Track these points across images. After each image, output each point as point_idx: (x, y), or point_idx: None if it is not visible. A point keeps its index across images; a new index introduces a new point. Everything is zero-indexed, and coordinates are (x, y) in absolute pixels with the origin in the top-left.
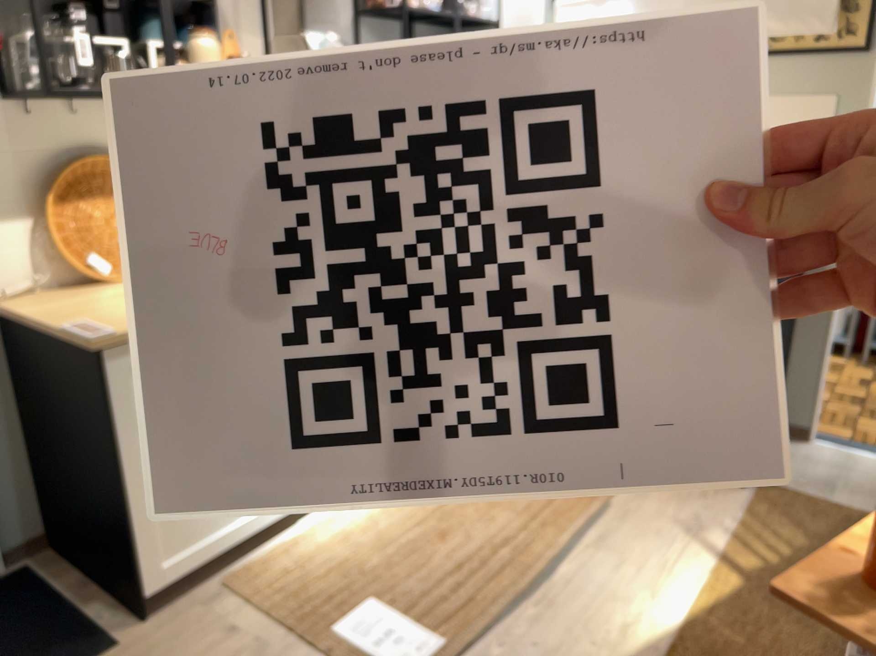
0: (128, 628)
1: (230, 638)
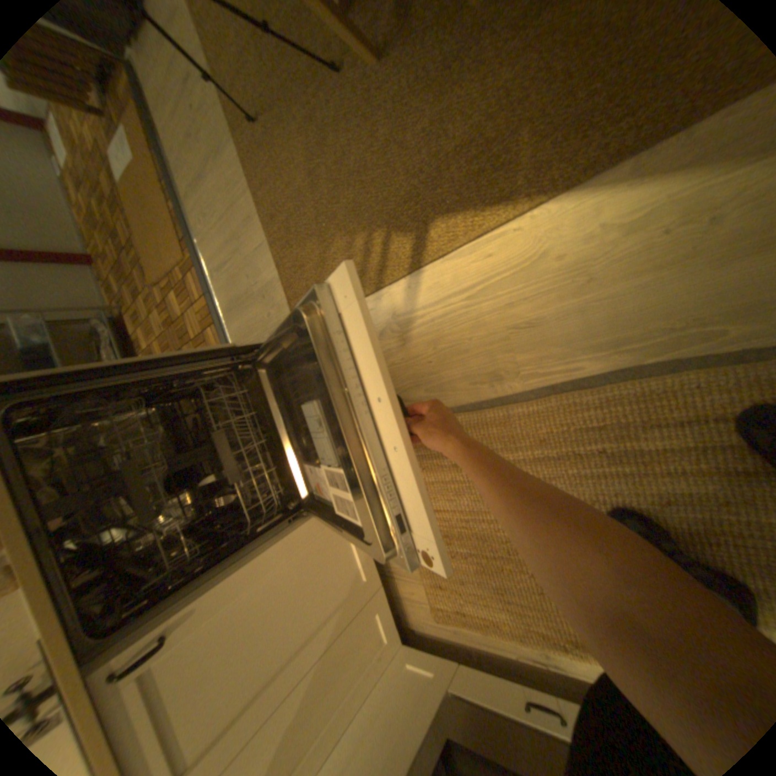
0: None
1: None
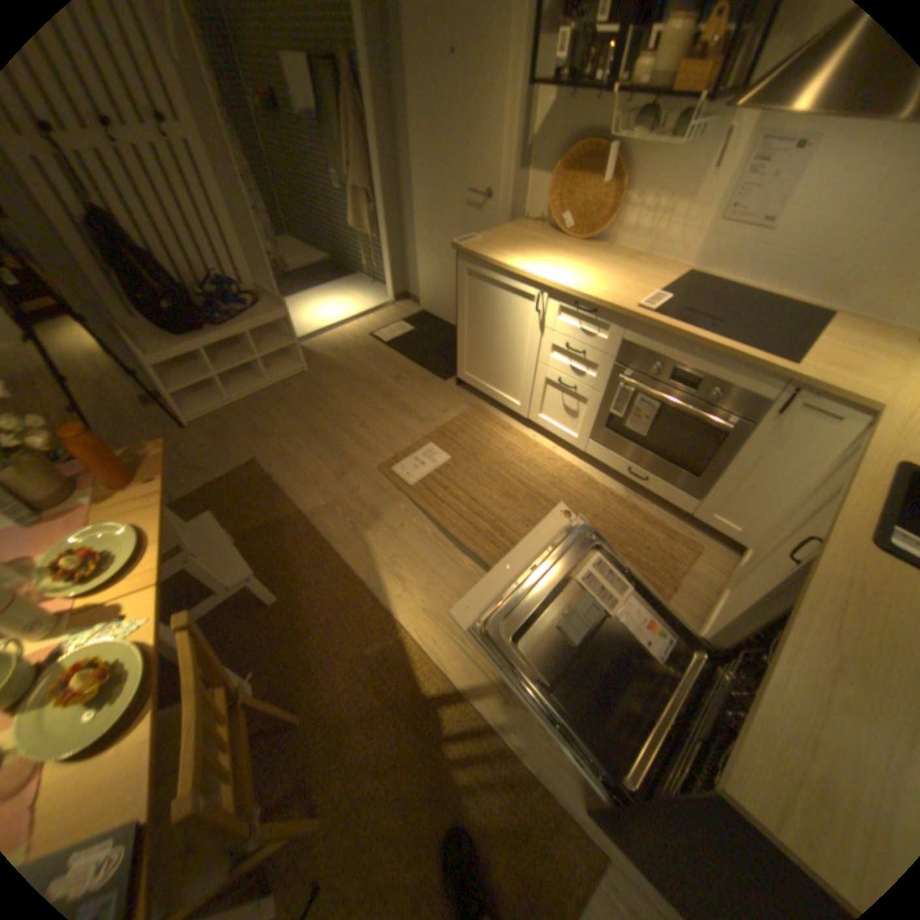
0: (455, 382)
1: (441, 411)
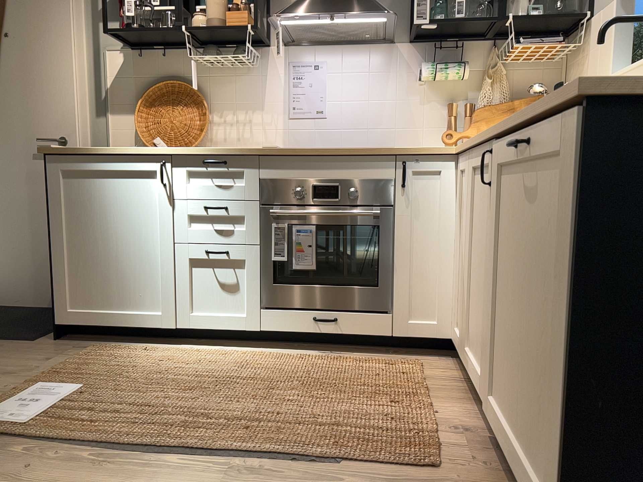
0: (49, 339)
1: (40, 361)
